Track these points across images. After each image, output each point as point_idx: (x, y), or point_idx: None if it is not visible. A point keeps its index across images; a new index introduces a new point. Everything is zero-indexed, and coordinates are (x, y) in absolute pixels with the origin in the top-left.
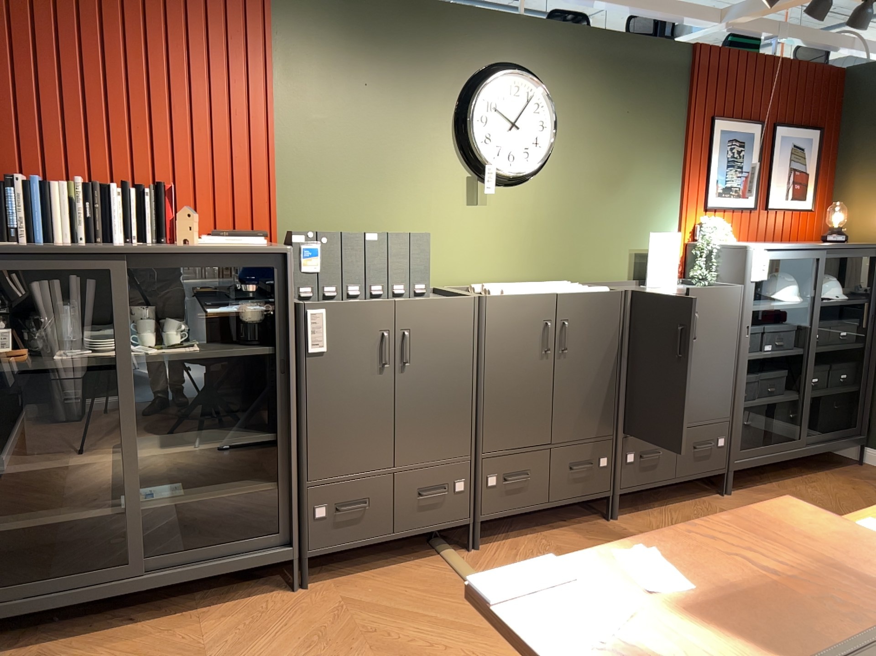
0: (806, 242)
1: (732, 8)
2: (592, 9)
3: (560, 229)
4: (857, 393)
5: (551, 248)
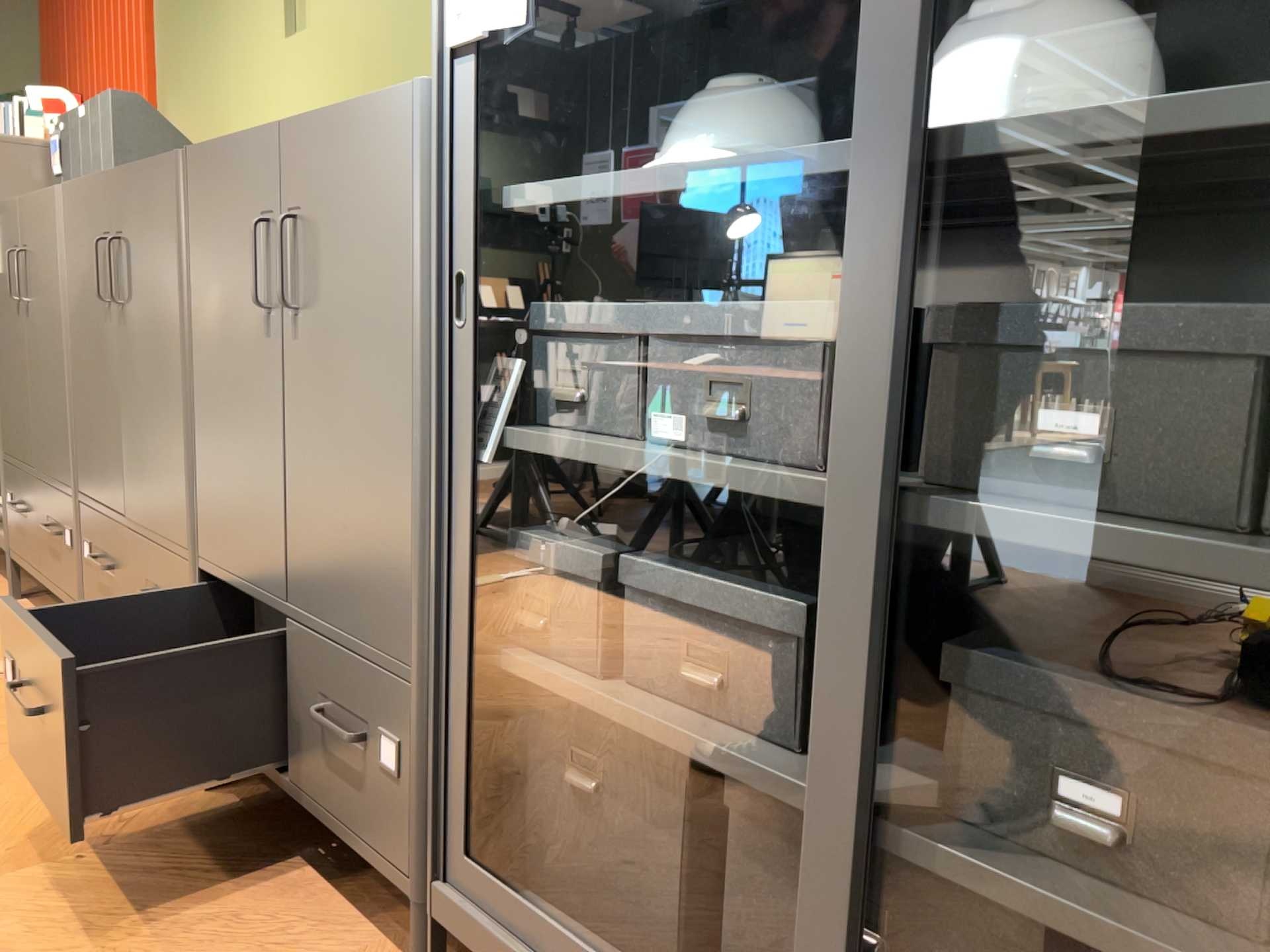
0: None
1: None
2: None
3: (402, 49)
4: None
5: None
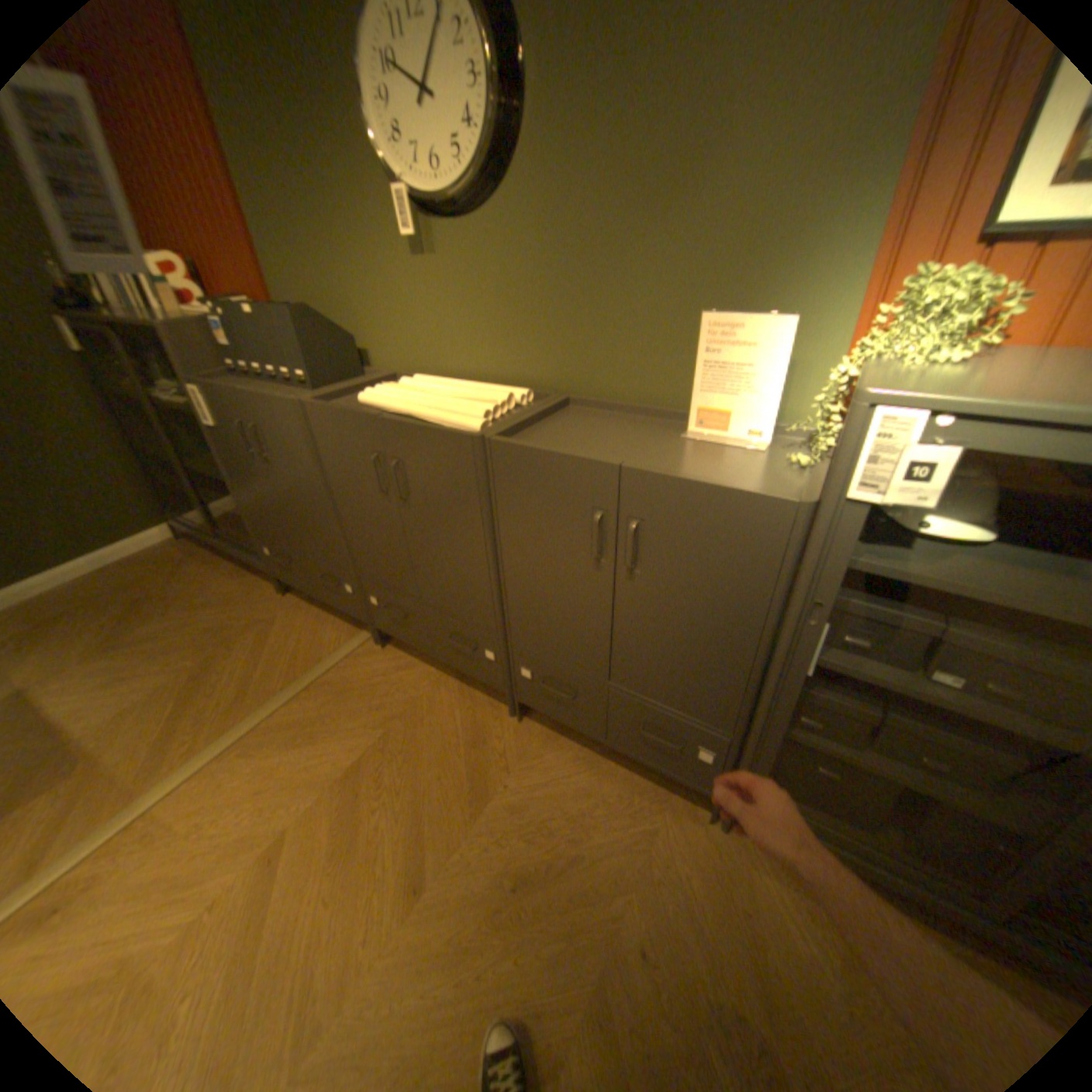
0: None
1: None
2: None
3: (548, 297)
4: None
5: (536, 331)
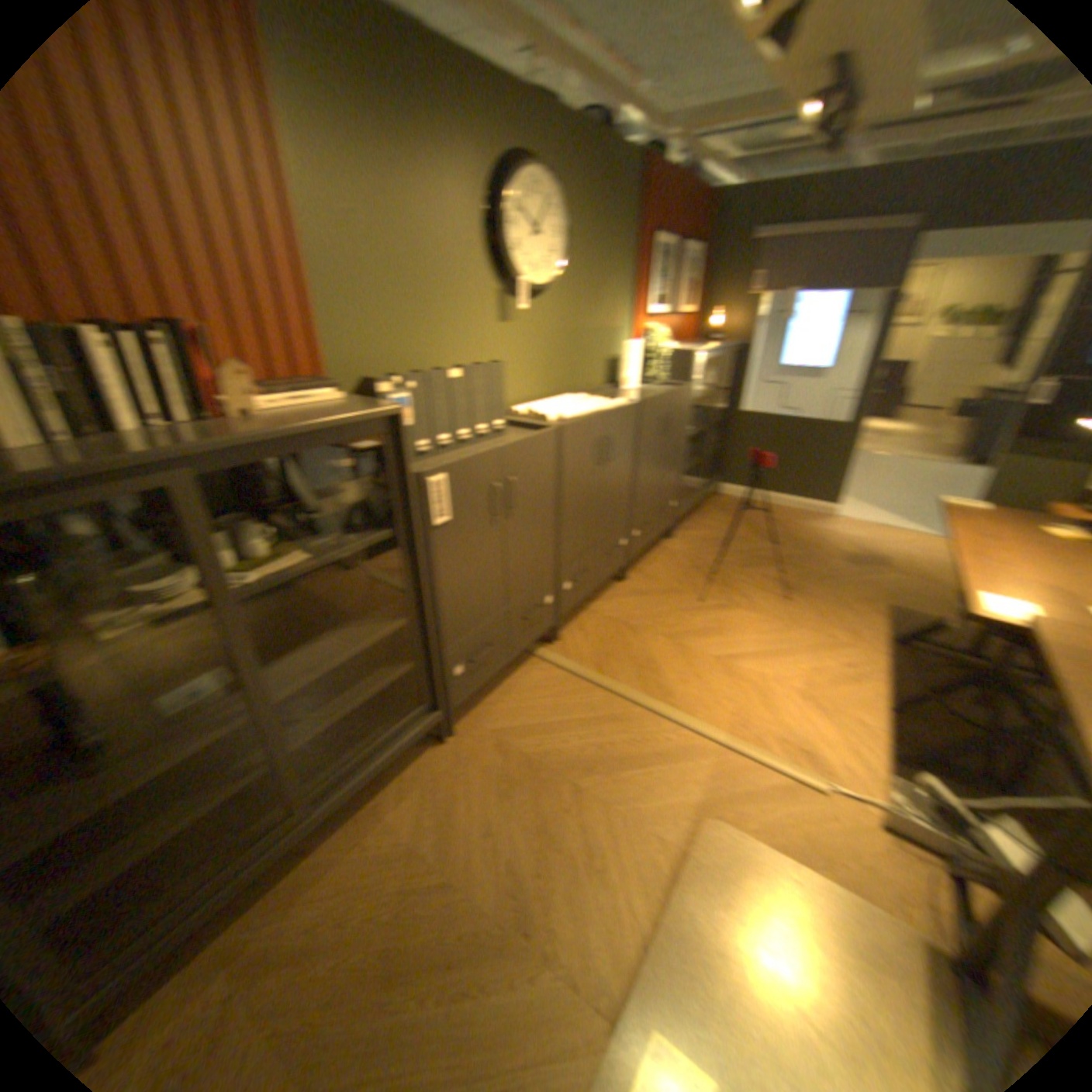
0: (693, 339)
1: (680, 112)
2: (582, 90)
3: (566, 343)
4: (718, 449)
5: (561, 362)
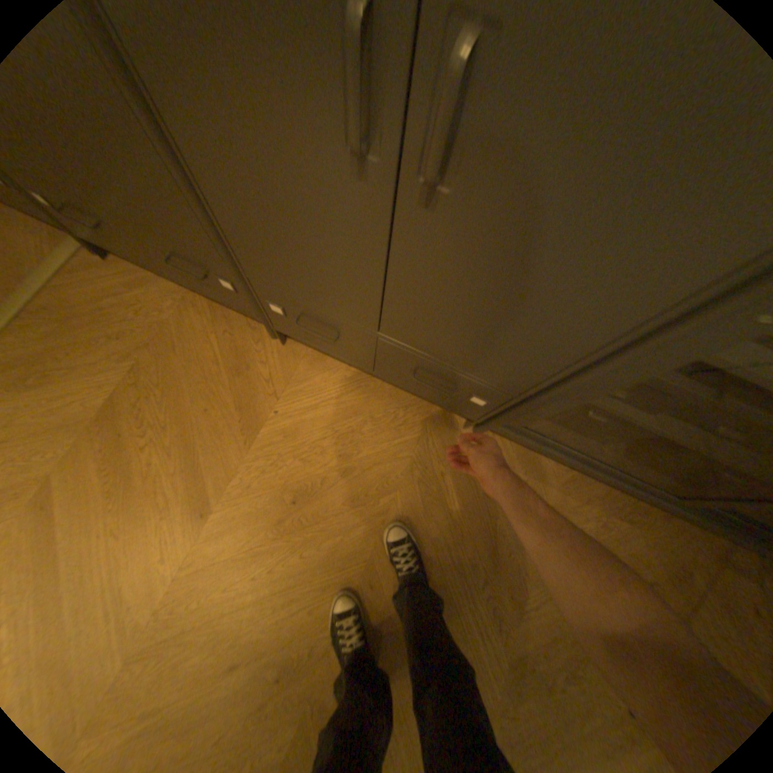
0: None
1: None
2: None
3: None
4: None
5: None
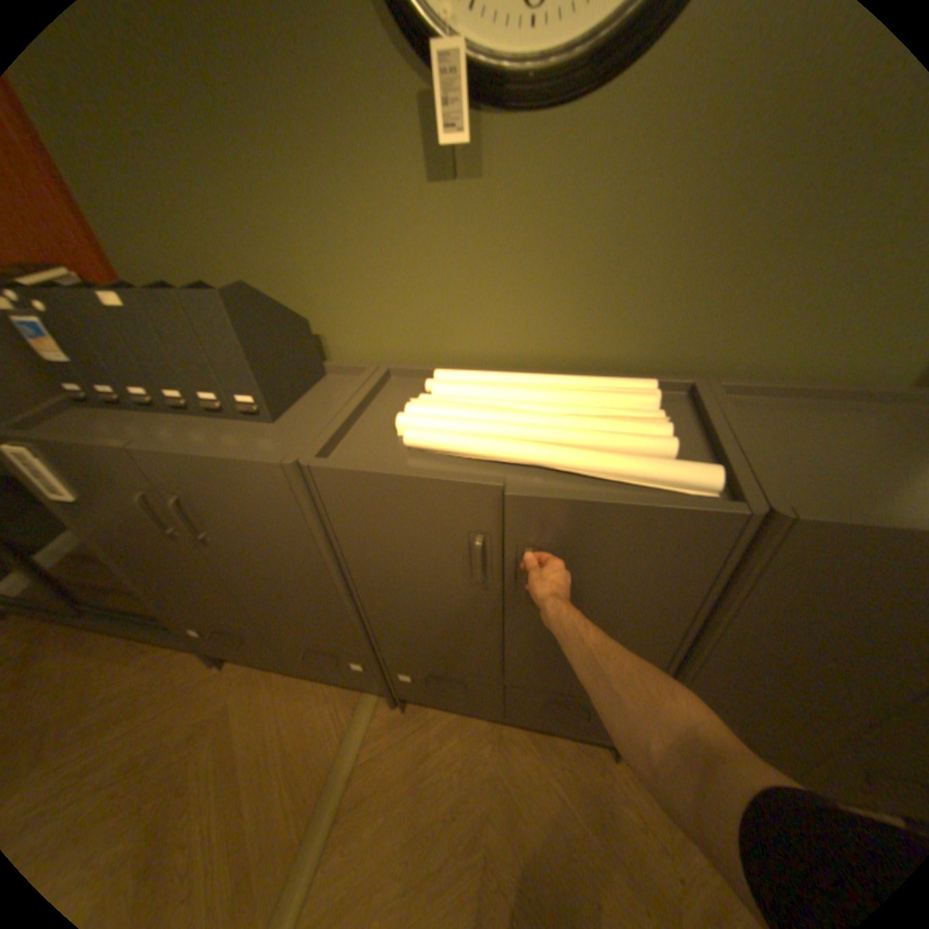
0: None
1: None
2: None
3: (708, 236)
4: None
5: (666, 290)
